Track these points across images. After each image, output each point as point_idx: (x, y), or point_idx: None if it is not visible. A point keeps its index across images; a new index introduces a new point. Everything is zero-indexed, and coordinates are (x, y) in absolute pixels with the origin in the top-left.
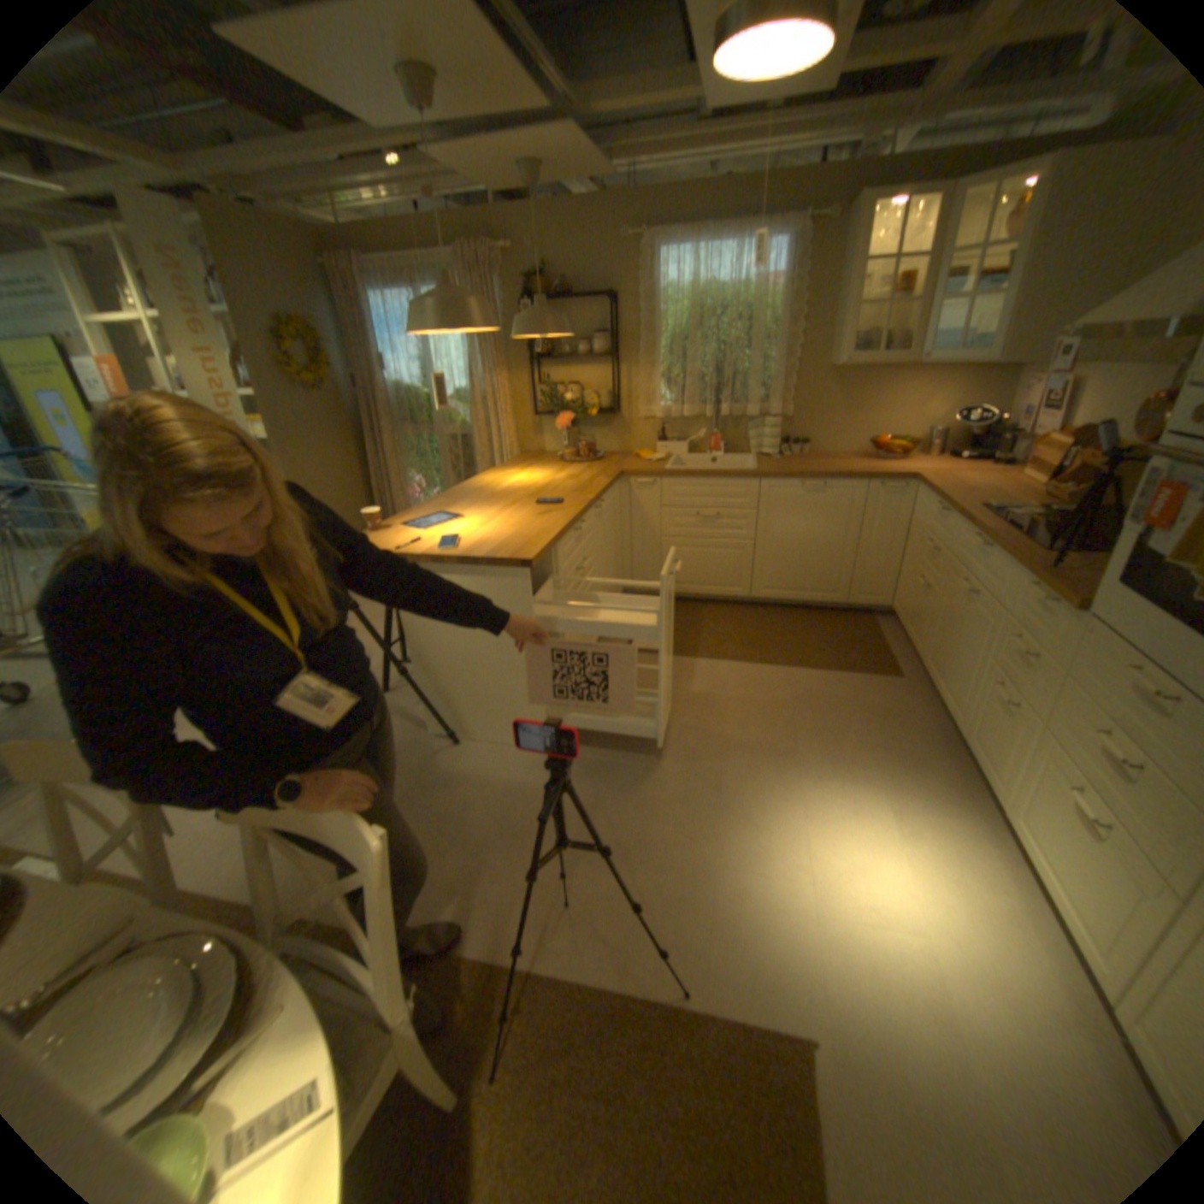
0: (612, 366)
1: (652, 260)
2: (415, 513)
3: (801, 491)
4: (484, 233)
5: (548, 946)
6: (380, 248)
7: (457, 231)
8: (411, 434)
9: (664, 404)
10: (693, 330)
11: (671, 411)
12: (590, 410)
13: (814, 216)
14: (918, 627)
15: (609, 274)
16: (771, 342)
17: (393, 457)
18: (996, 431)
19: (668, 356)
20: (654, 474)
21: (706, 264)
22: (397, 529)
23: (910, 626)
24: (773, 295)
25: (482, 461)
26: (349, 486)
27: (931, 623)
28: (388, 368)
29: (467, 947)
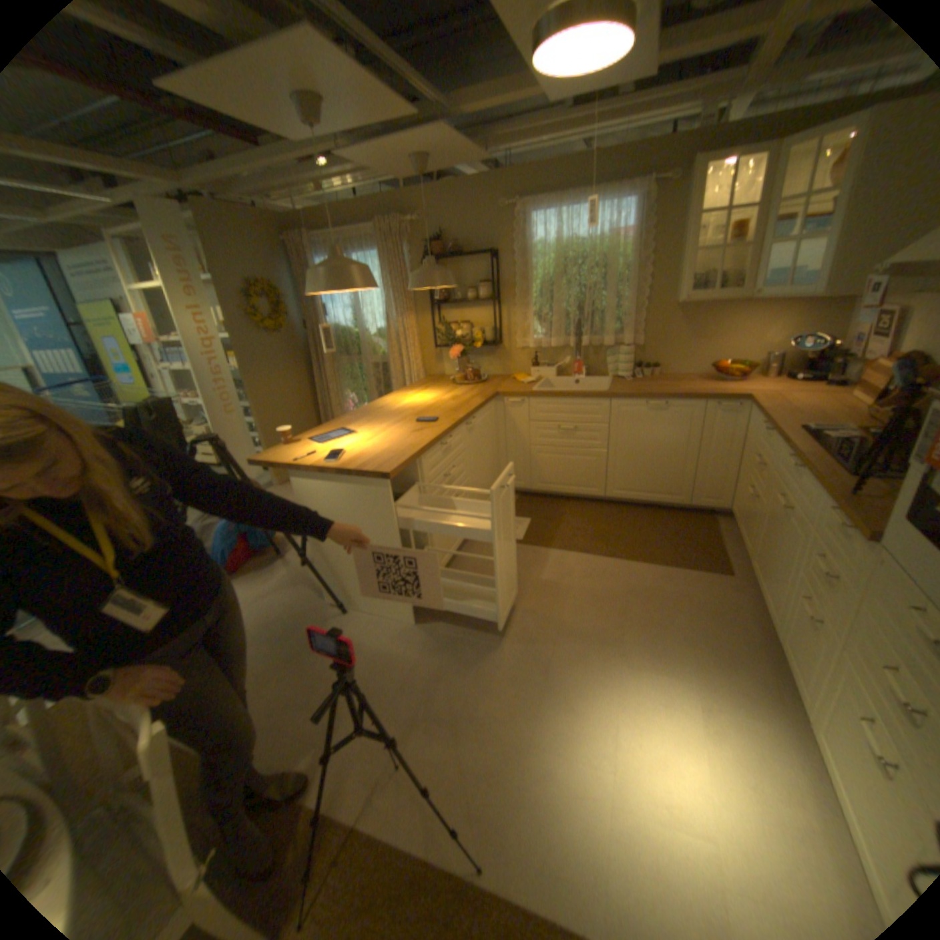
0: (495, 308)
1: (524, 223)
2: (324, 429)
3: (646, 409)
4: (397, 210)
5: (375, 805)
6: (324, 226)
7: (377, 210)
8: (347, 363)
9: (536, 337)
10: (557, 277)
11: (542, 342)
12: (476, 343)
13: (659, 179)
14: (749, 531)
15: (492, 236)
16: (624, 284)
17: (333, 380)
18: (831, 355)
19: (539, 298)
20: (523, 394)
21: (568, 223)
22: (304, 442)
23: (744, 529)
24: (624, 246)
25: (396, 383)
26: (301, 403)
27: (759, 530)
28: (329, 314)
29: (311, 797)
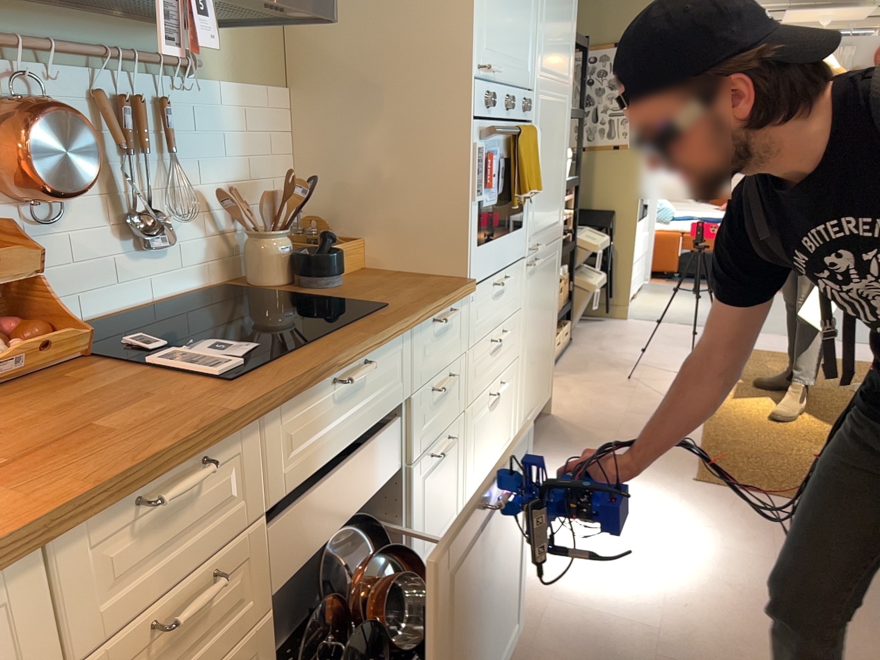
0: None
1: None
2: None
3: None
4: None
5: None
6: None
7: None
8: None
9: None
10: None
11: None
12: None
13: None
14: None
15: None
16: None
17: None
18: None
19: None
20: None
21: None
22: None
23: None
24: None
25: None
26: None
27: None
28: None
29: None
